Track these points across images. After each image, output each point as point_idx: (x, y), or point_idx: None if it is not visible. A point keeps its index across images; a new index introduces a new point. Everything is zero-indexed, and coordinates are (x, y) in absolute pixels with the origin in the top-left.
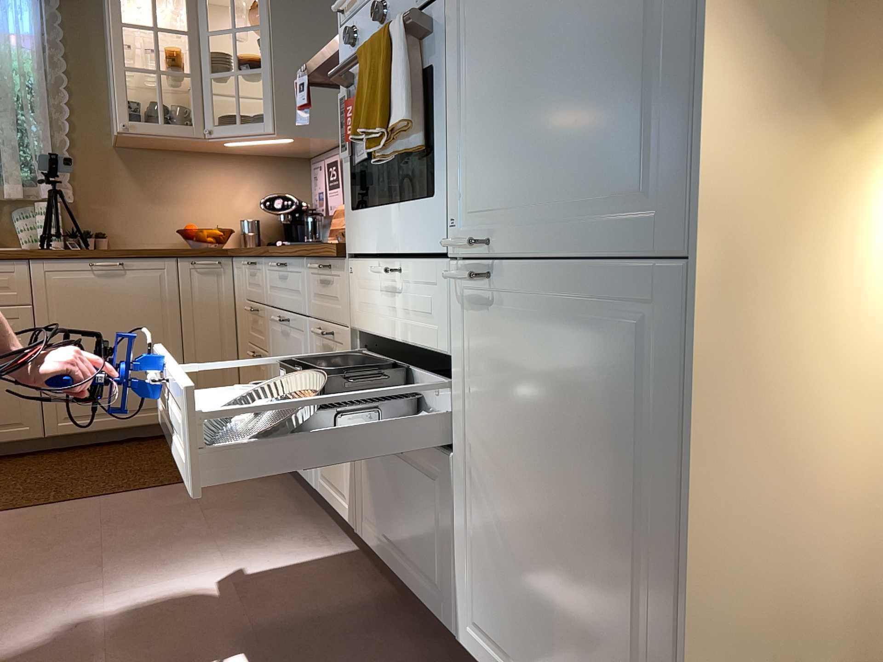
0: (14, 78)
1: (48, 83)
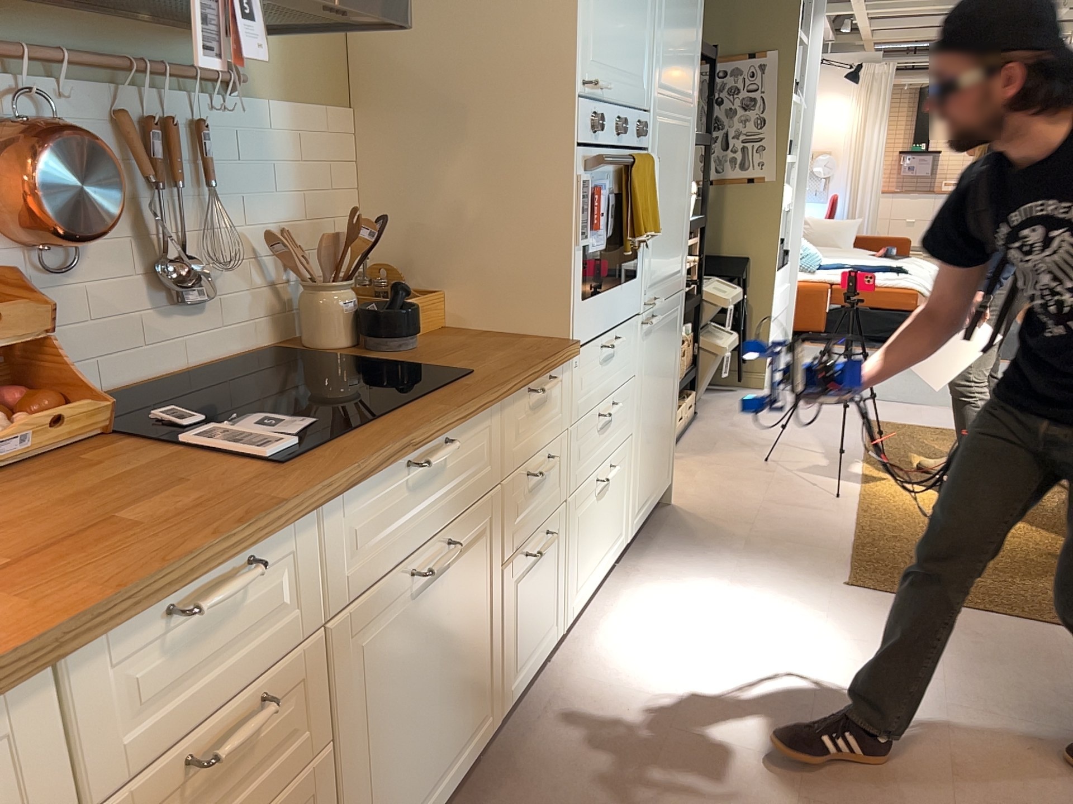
0: None
1: None
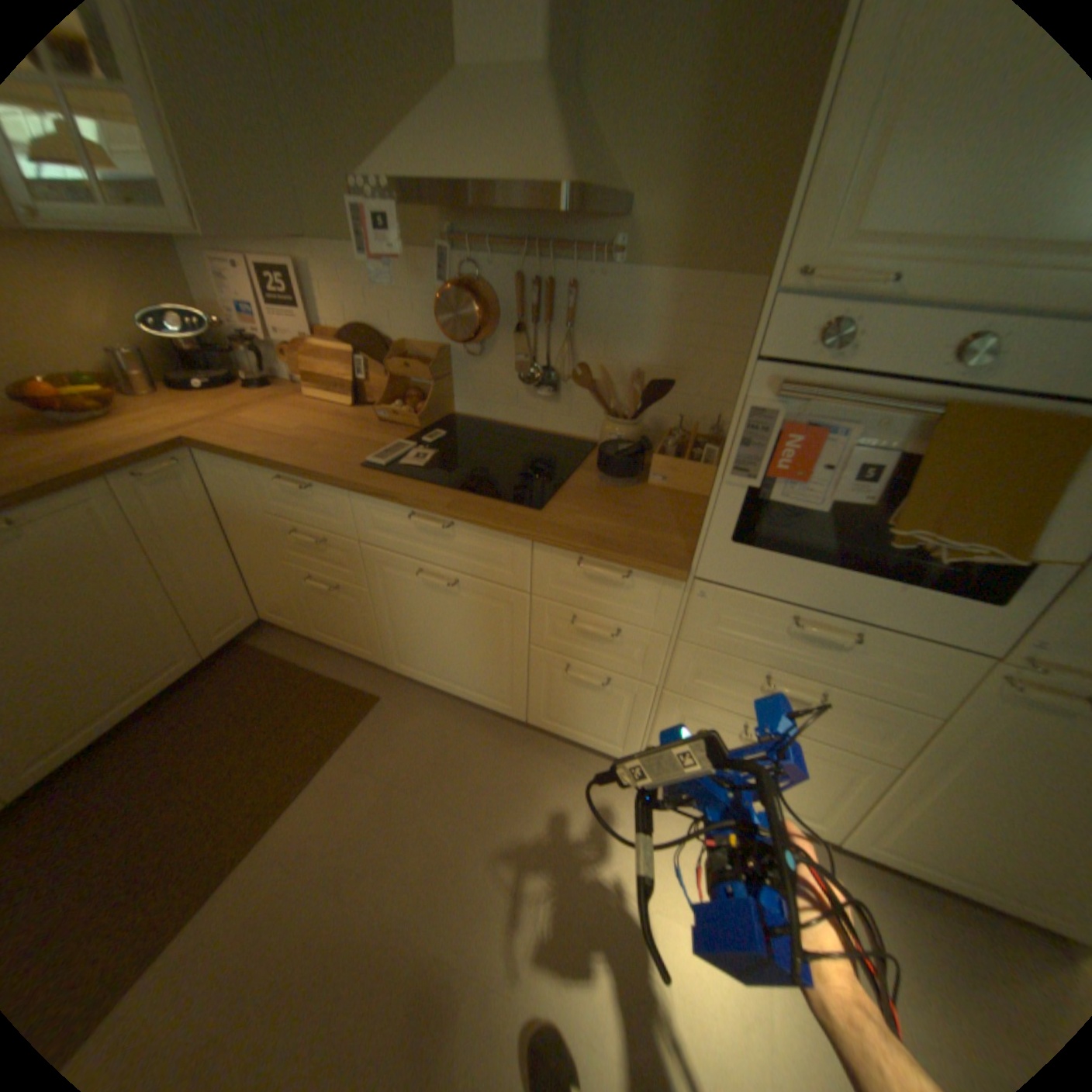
0: None
1: None
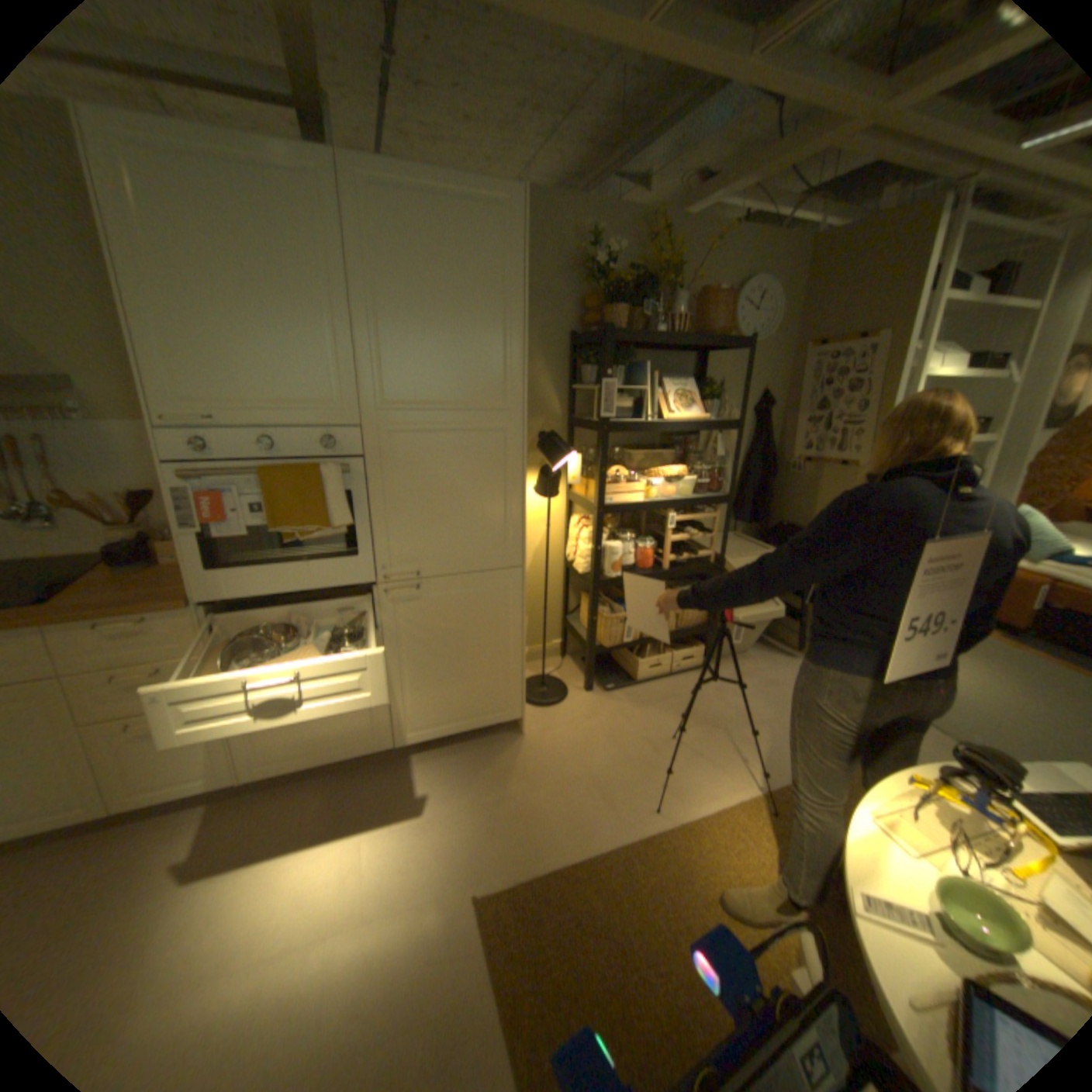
0: None
1: None
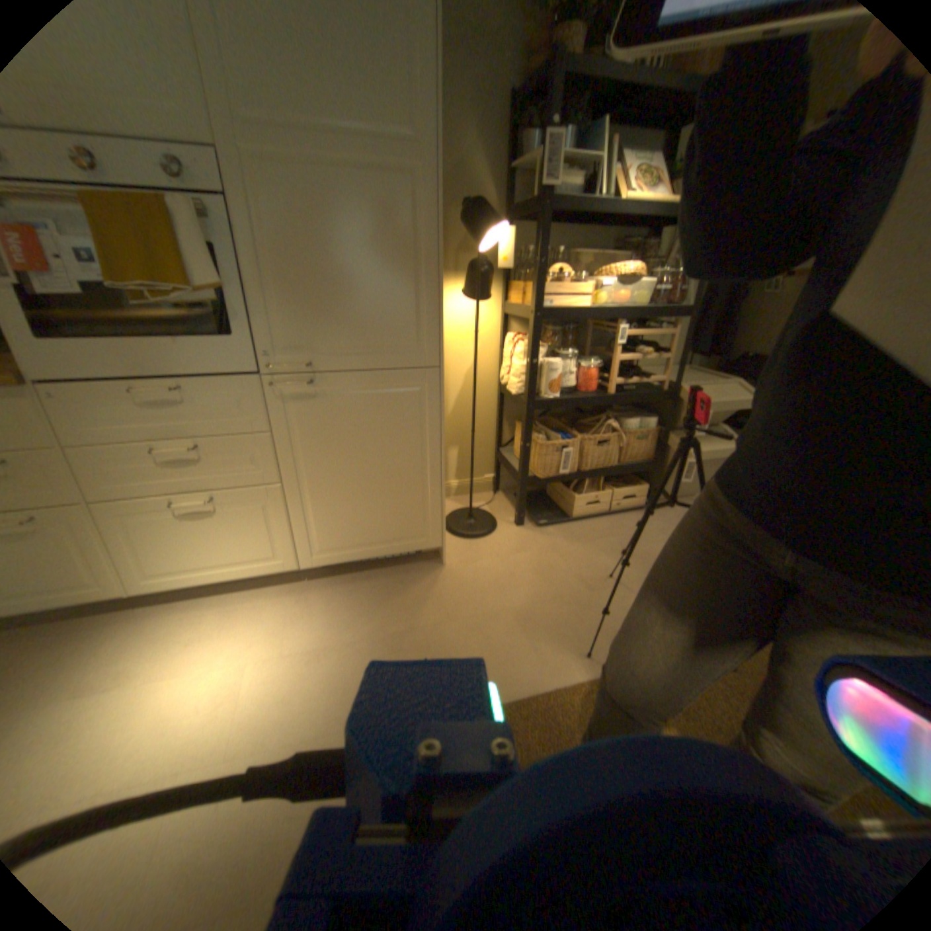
0: None
1: None
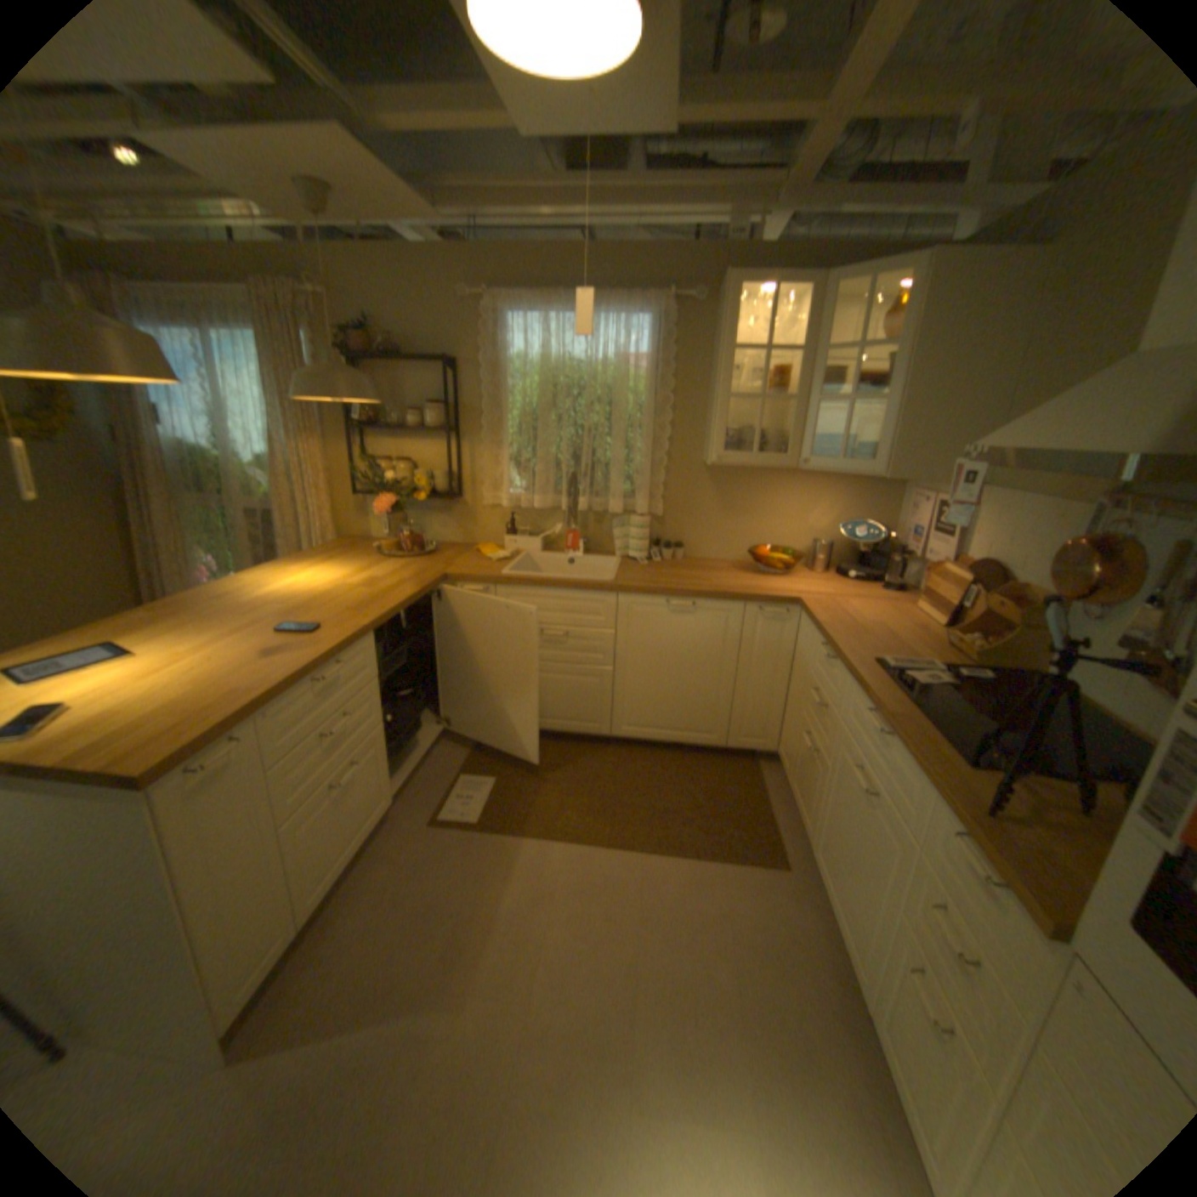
0: (629, 400)
1: (656, 402)
